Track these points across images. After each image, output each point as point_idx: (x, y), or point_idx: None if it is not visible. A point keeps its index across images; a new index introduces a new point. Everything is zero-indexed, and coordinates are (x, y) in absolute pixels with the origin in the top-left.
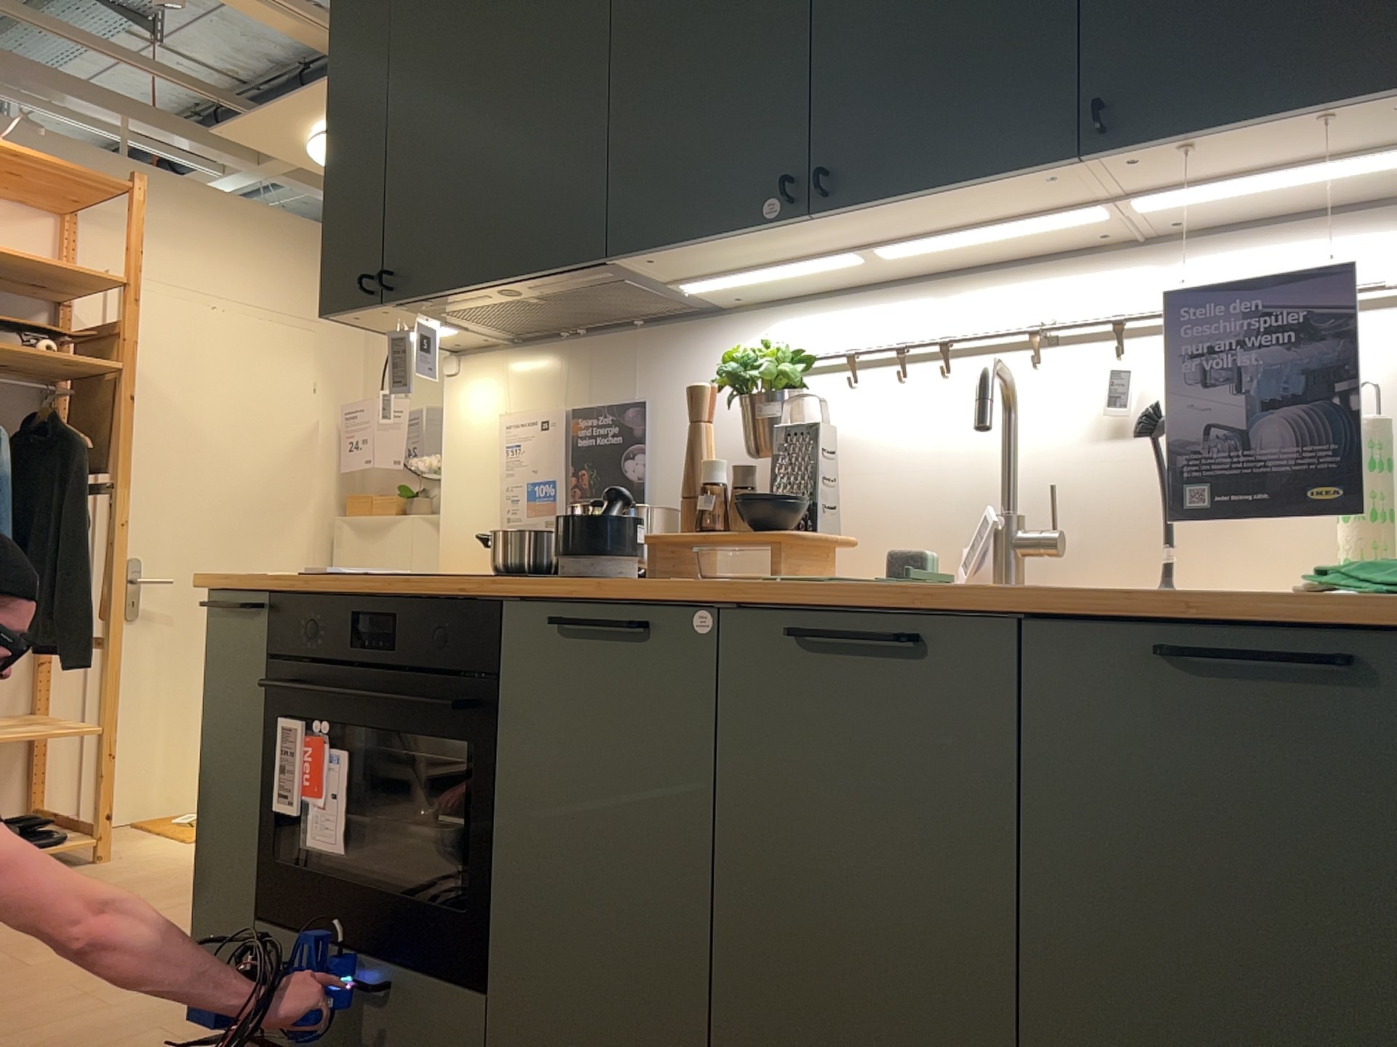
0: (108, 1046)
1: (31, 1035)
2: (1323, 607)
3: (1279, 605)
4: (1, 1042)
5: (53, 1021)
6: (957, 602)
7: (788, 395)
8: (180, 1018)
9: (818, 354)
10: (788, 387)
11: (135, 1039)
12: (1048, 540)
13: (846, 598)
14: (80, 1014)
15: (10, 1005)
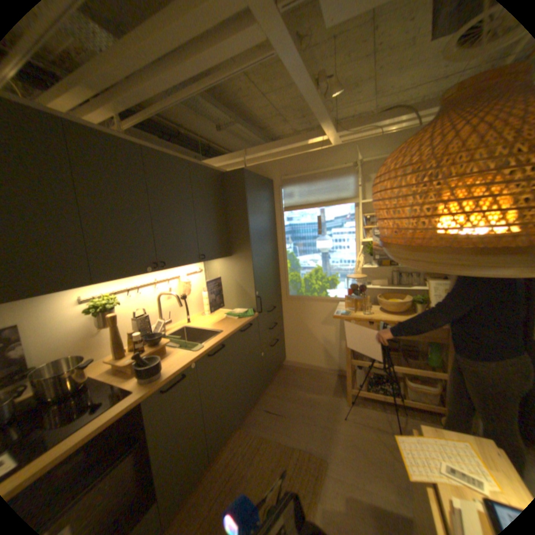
0: None
1: None
2: (249, 321)
3: (243, 322)
4: None
5: None
6: (225, 337)
7: (112, 309)
8: None
9: (107, 295)
10: (110, 307)
11: None
12: (170, 322)
13: (211, 346)
14: None
15: None
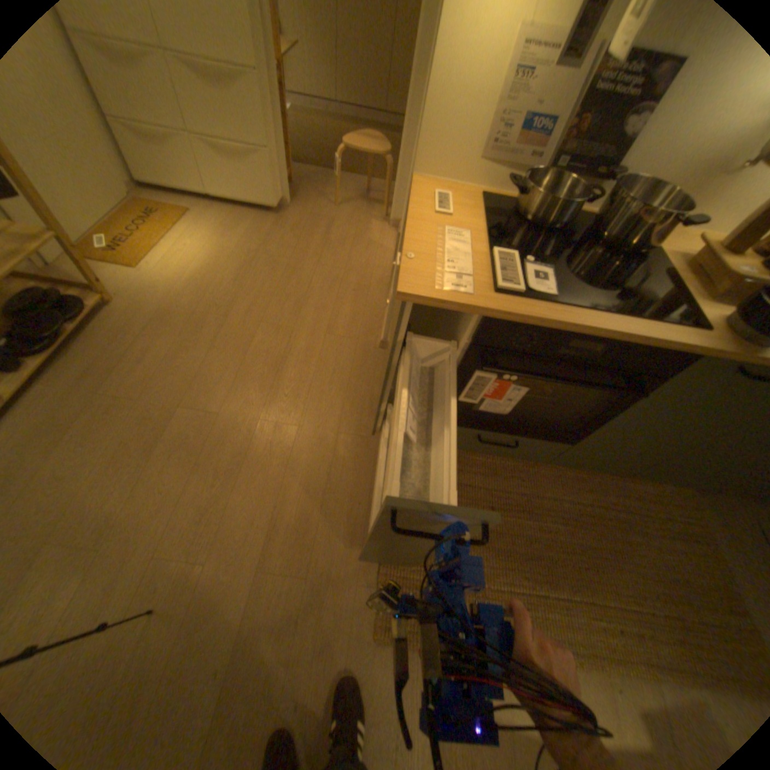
0: (333, 452)
1: (293, 460)
2: None
3: None
4: (288, 470)
5: (288, 447)
6: None
7: None
8: (336, 422)
9: None
10: None
11: (338, 443)
12: None
13: None
14: (293, 437)
15: (252, 445)
